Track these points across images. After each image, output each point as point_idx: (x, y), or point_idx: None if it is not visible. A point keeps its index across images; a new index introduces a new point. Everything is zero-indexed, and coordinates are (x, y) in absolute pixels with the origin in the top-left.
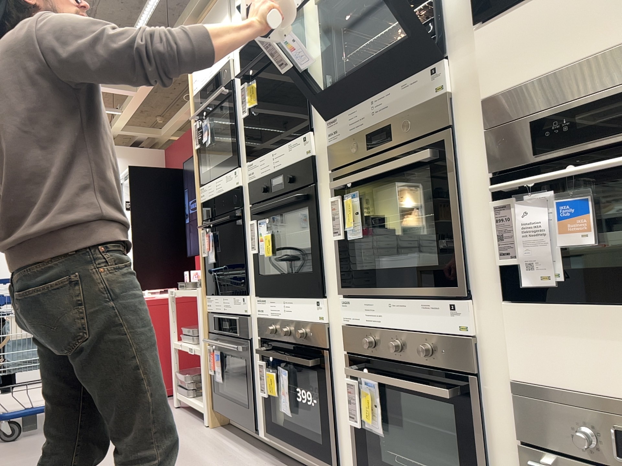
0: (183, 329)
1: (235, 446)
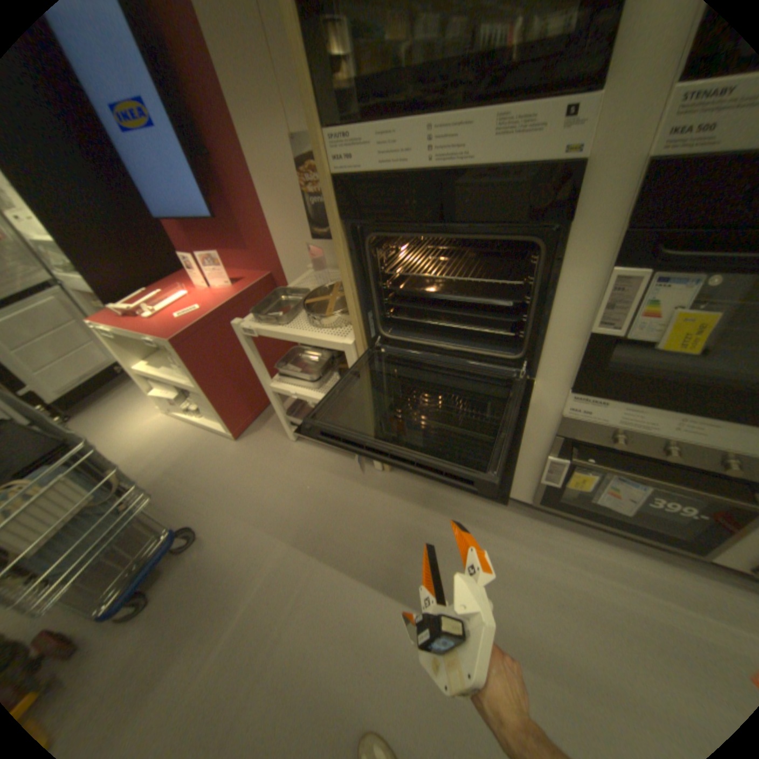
0: (282, 370)
1: (460, 499)
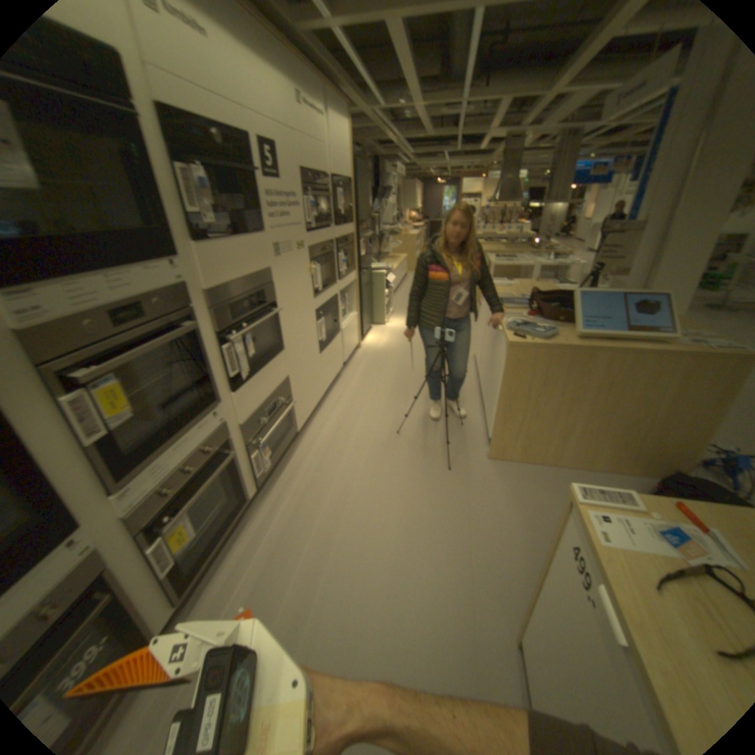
0: None
1: None
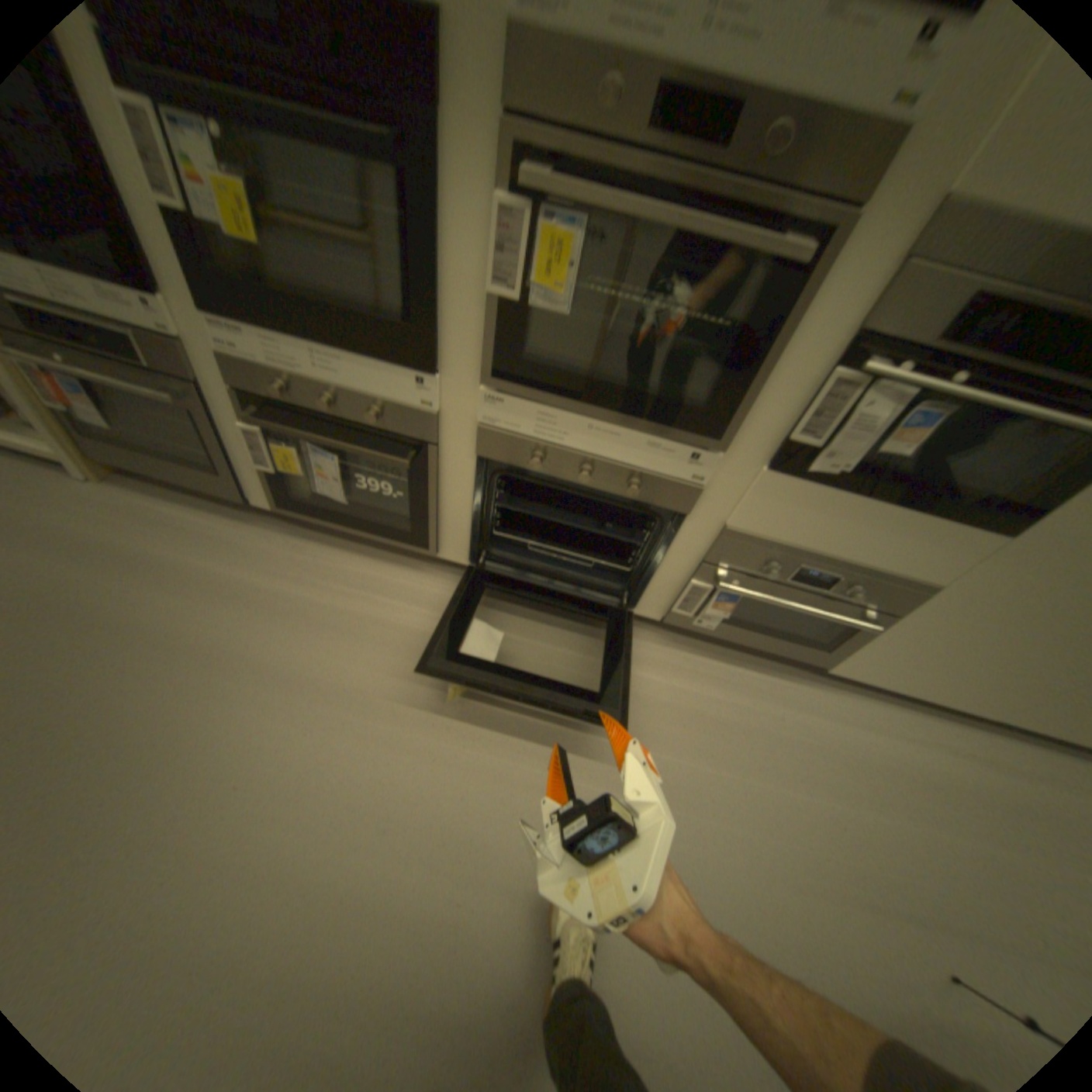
0: None
1: (195, 515)
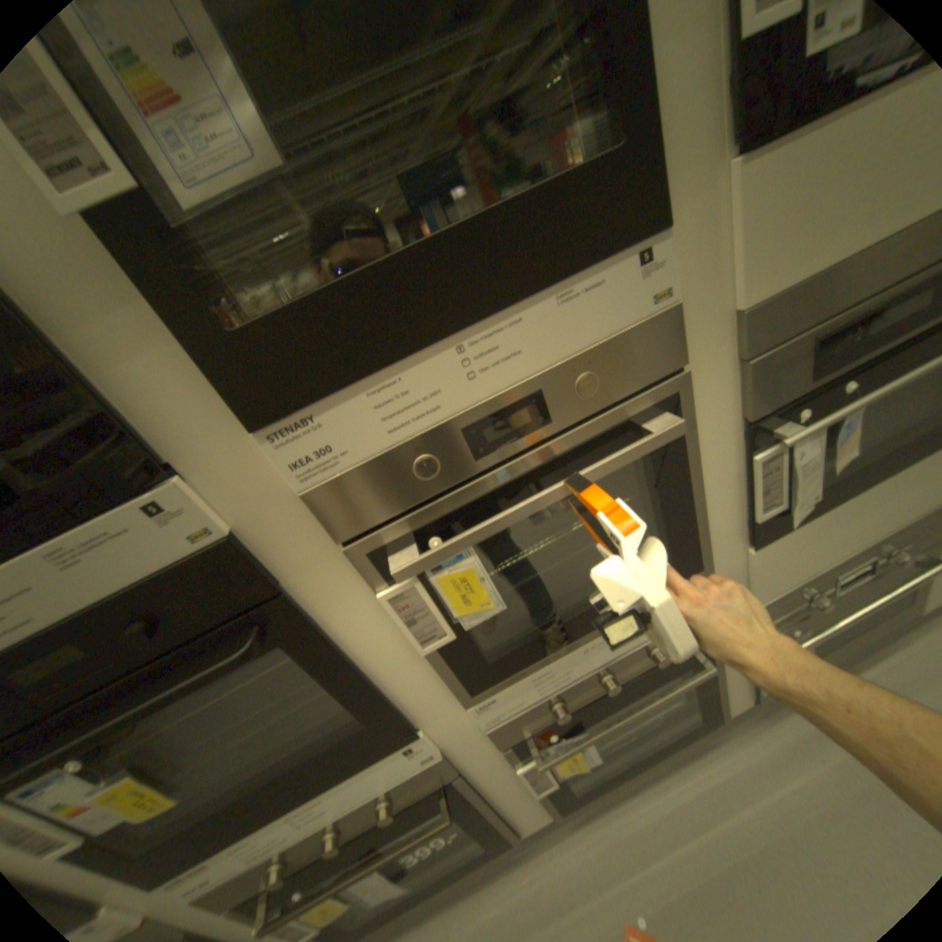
0: None
1: None
